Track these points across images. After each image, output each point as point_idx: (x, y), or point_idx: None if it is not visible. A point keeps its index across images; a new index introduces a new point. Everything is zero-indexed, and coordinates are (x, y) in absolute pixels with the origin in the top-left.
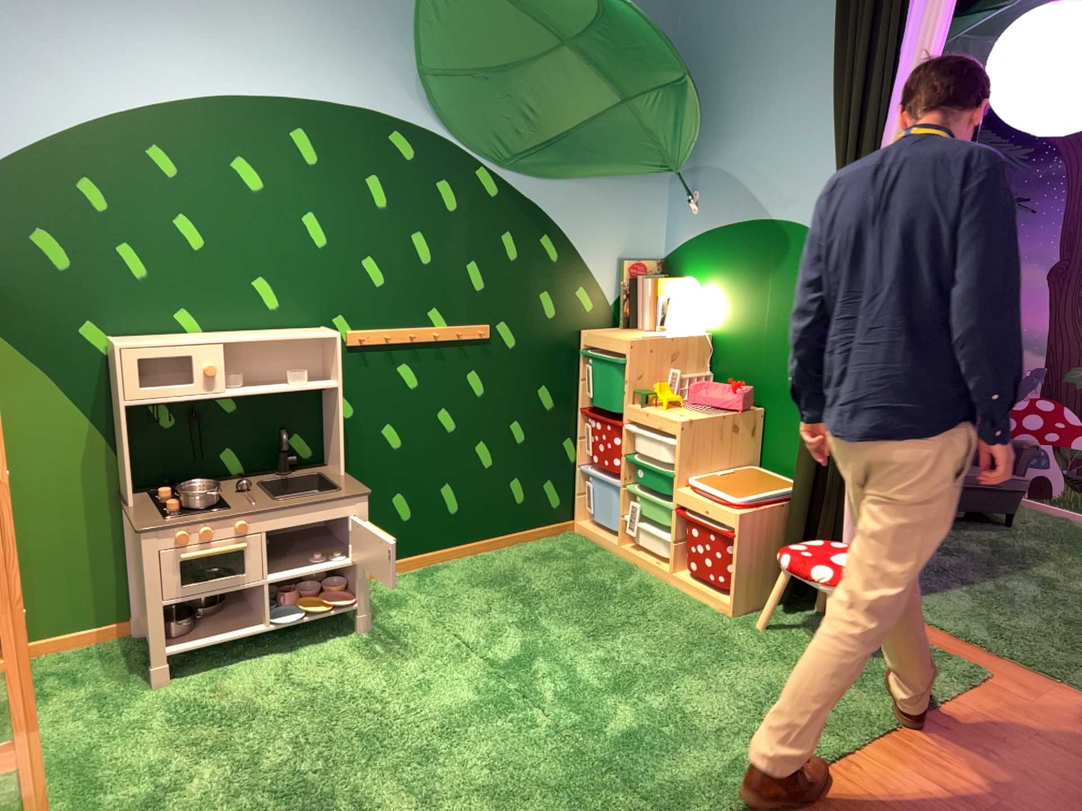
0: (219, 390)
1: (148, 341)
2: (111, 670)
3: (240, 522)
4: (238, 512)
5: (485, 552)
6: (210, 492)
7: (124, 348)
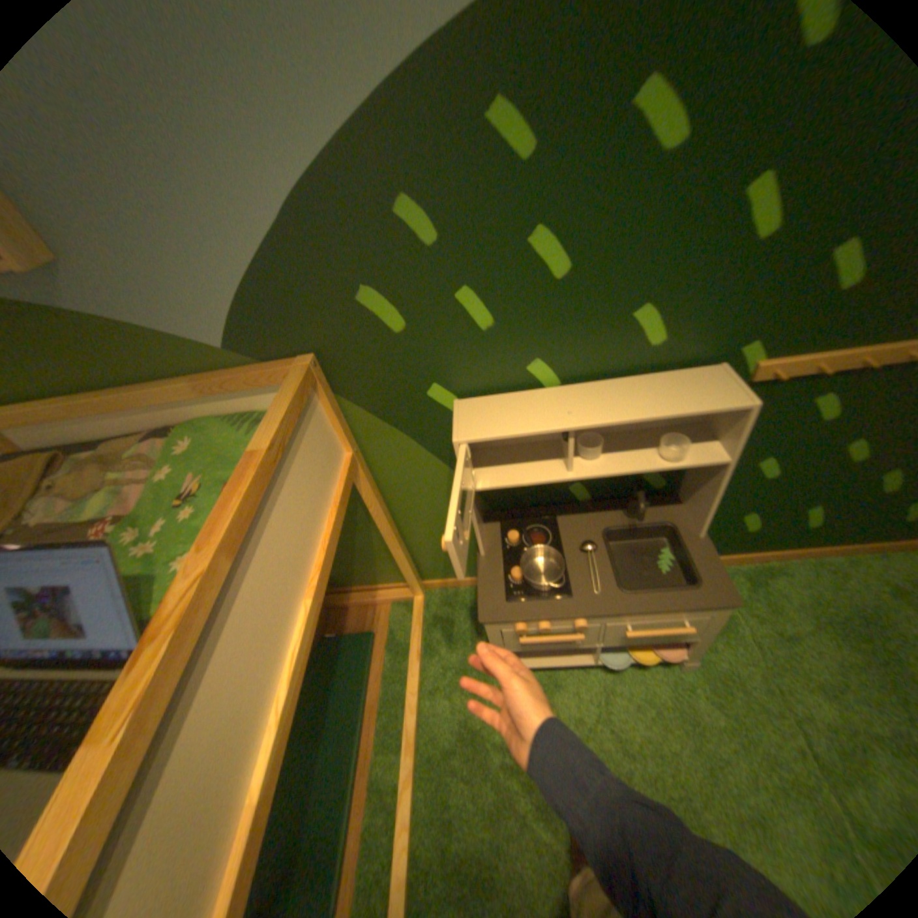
0: (572, 474)
1: (492, 420)
2: (474, 634)
3: (580, 620)
4: (579, 610)
5: (834, 558)
6: (552, 583)
7: (464, 444)
